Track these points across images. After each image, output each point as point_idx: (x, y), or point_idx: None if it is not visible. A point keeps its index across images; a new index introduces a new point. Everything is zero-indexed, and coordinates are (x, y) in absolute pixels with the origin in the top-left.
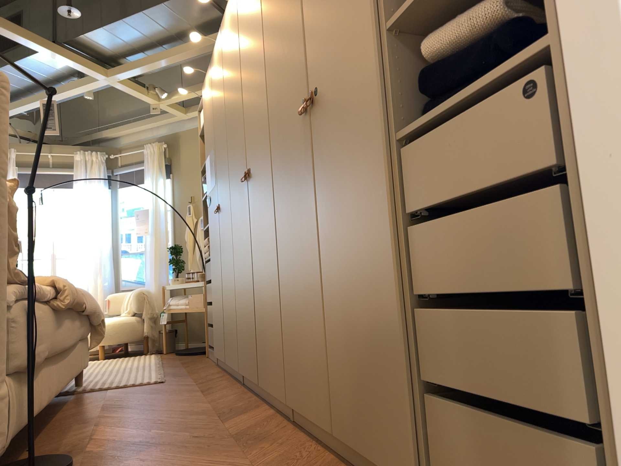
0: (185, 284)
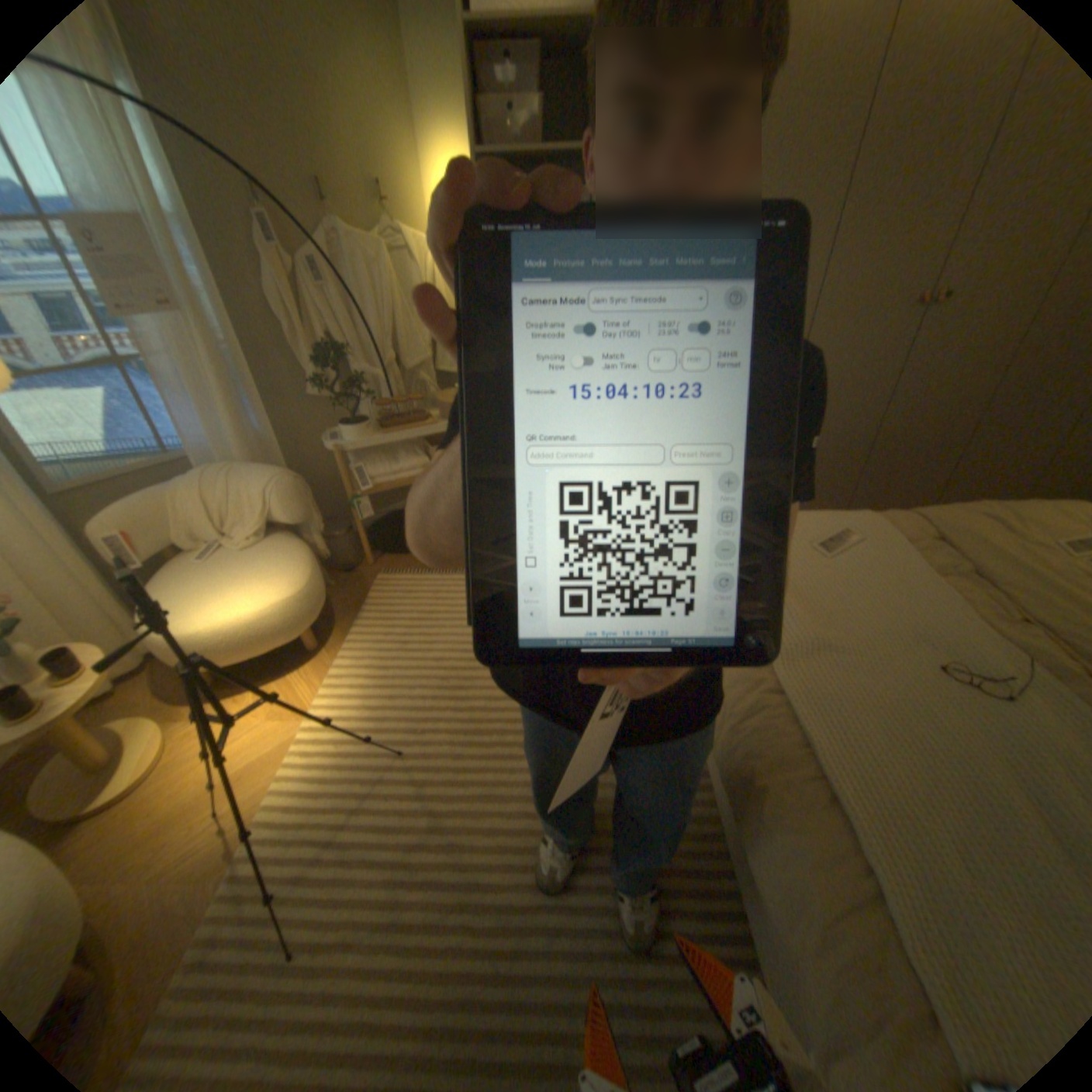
0: (372, 434)
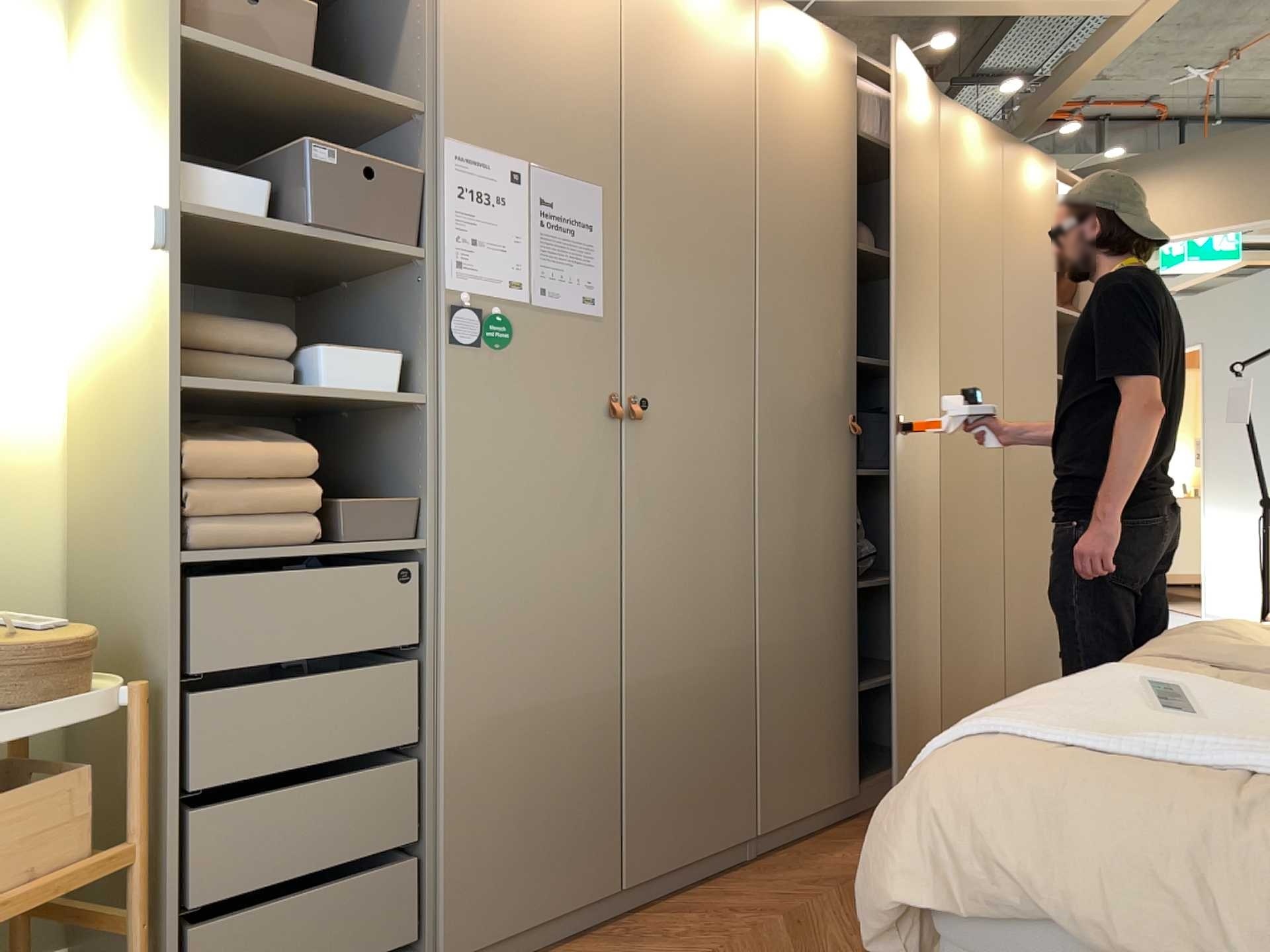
0: None
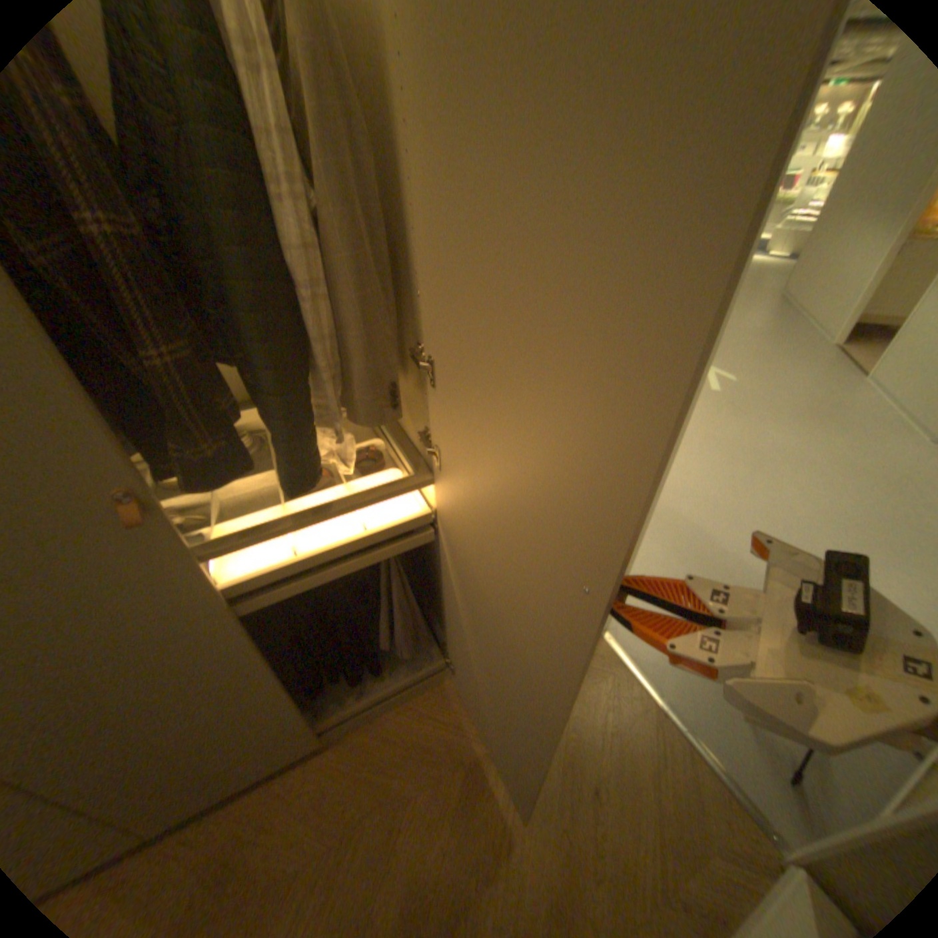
0: None
